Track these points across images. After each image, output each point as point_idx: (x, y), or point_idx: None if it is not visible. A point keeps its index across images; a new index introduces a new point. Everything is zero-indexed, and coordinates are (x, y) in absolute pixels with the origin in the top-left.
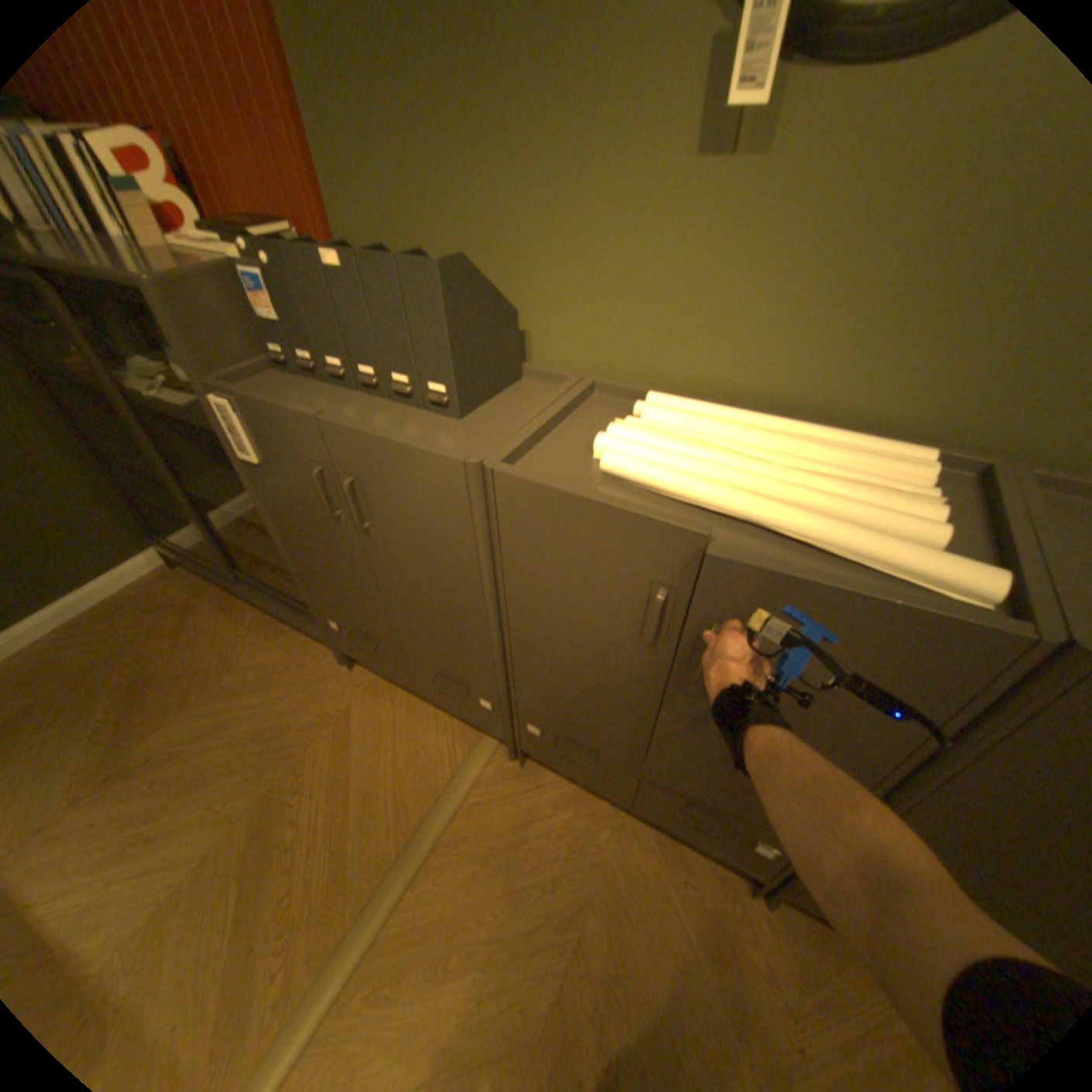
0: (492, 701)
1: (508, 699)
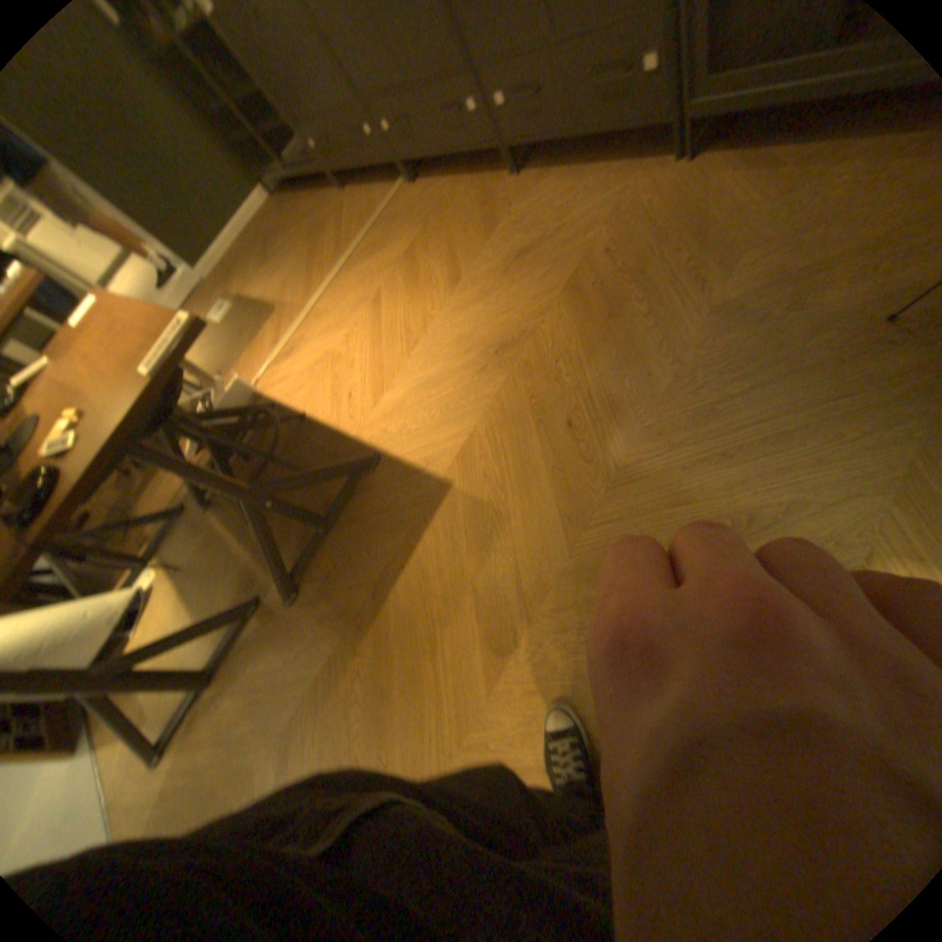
0: (366, 118)
1: (365, 106)
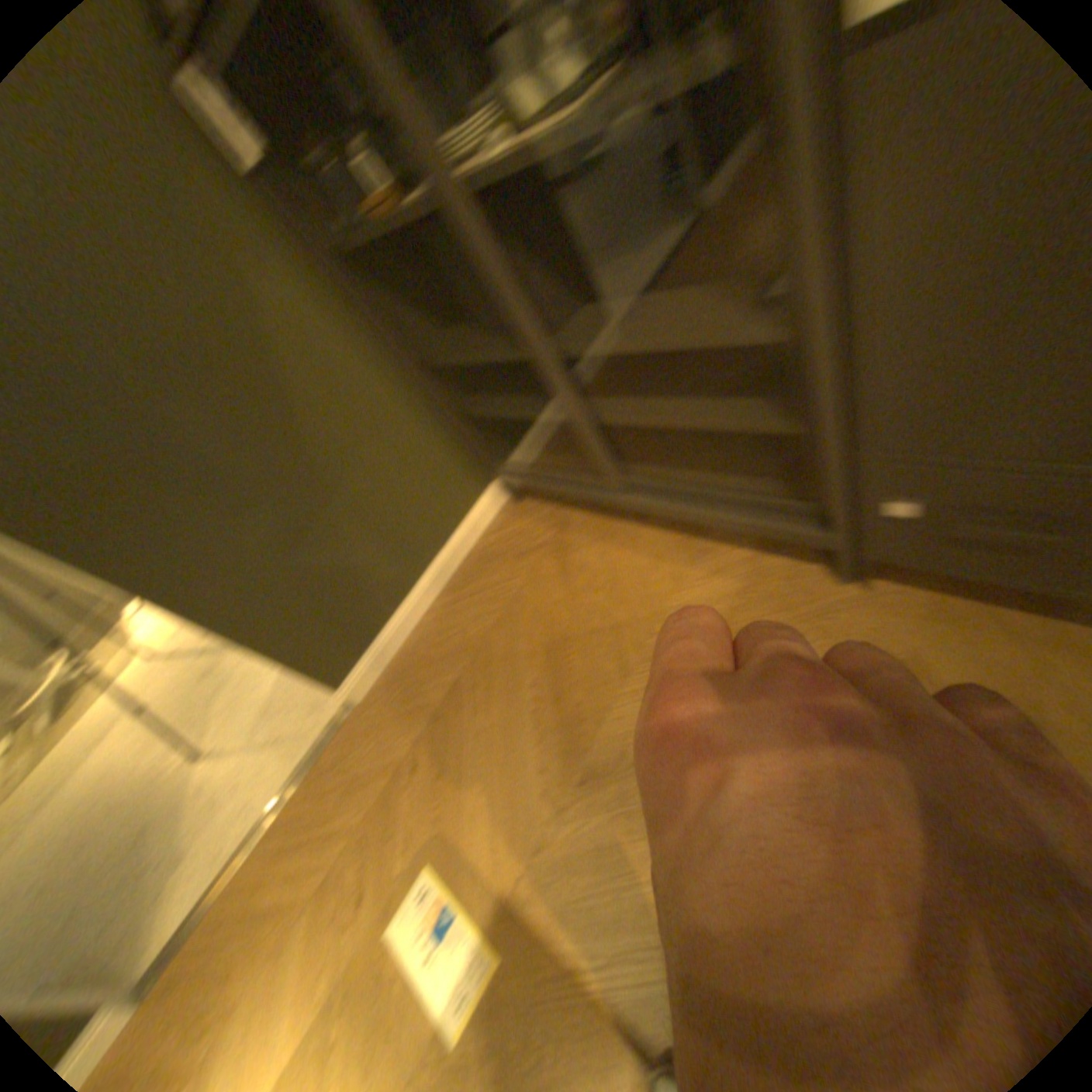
0: None
1: None
